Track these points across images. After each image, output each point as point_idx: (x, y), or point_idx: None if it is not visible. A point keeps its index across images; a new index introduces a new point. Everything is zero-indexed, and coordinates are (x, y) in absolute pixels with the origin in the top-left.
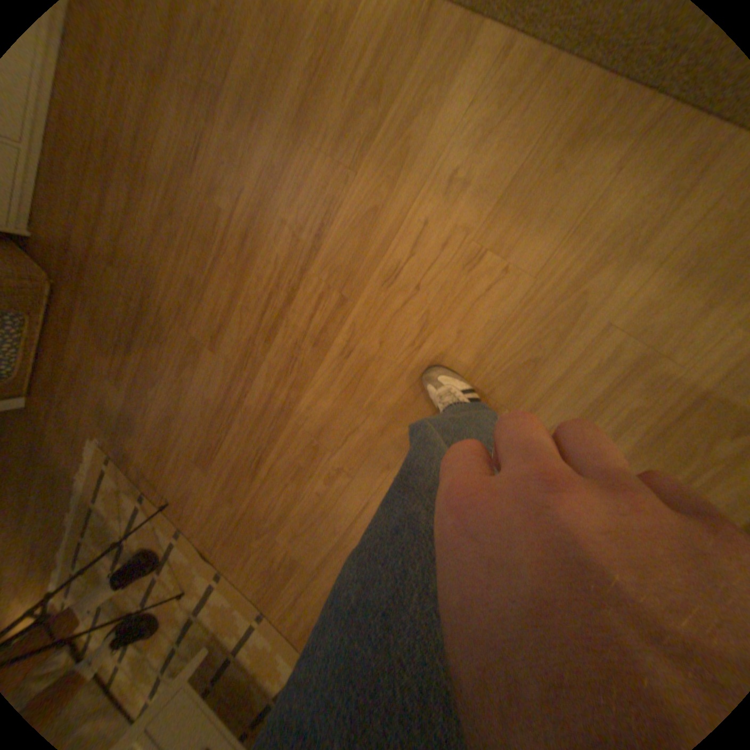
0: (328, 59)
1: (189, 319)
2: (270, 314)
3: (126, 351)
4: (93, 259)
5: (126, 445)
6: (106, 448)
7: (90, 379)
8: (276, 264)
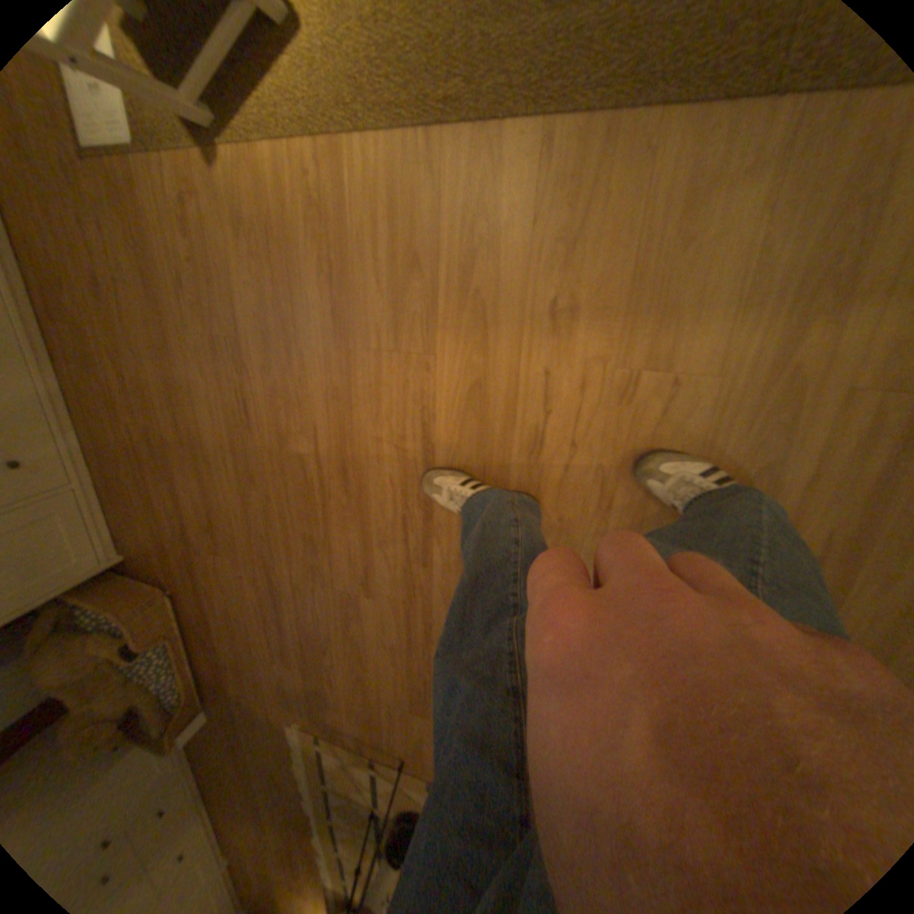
0: (336, 249)
1: (326, 574)
2: (412, 535)
3: (277, 628)
4: (195, 555)
5: (326, 717)
6: (308, 727)
7: (256, 668)
8: (392, 483)
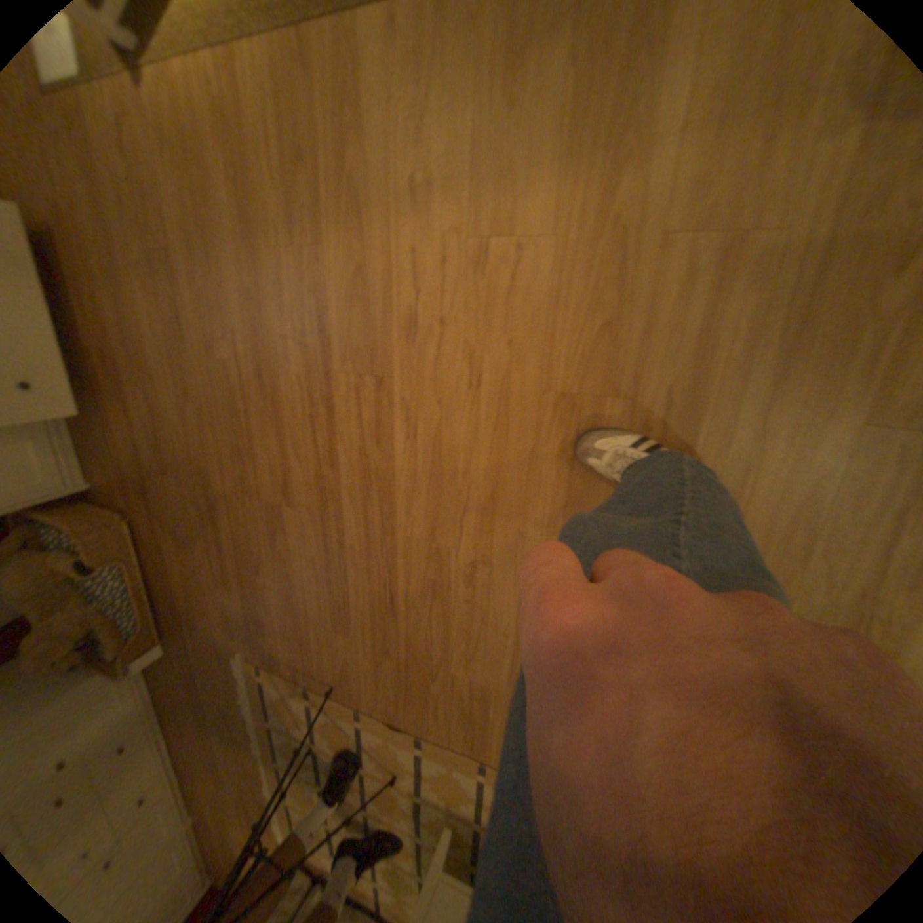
0: (239, 151)
1: (254, 483)
2: (320, 434)
3: (217, 548)
4: (147, 475)
5: (264, 643)
6: (249, 655)
7: (202, 594)
8: (300, 381)
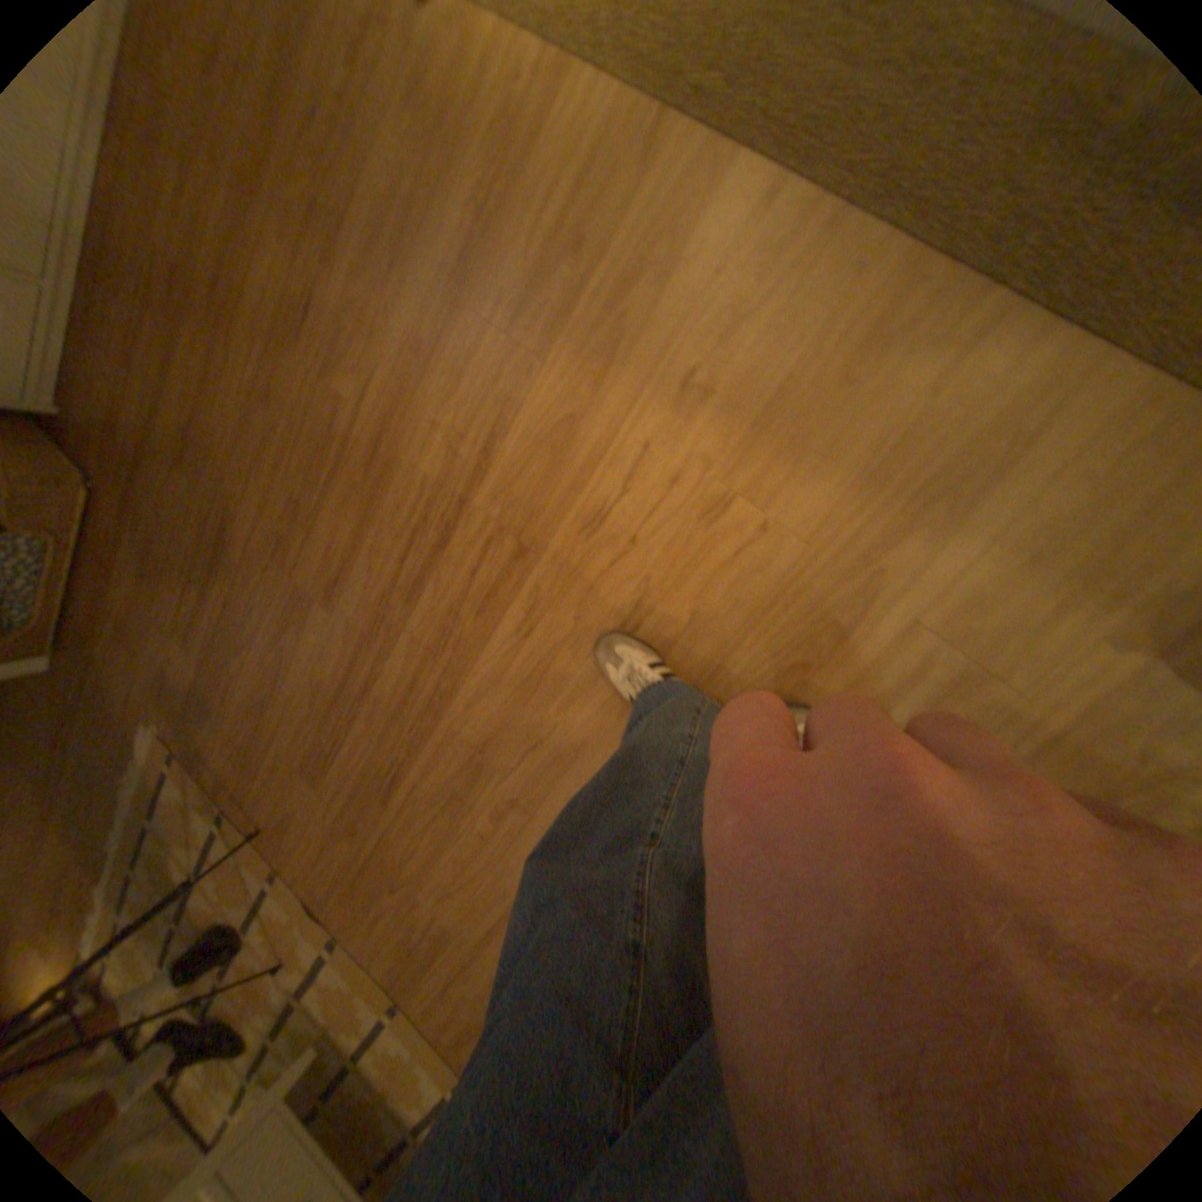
0: (506, 185)
1: (293, 558)
2: (413, 561)
3: (198, 597)
4: (151, 456)
5: (197, 737)
6: (168, 739)
7: (145, 635)
8: (424, 488)
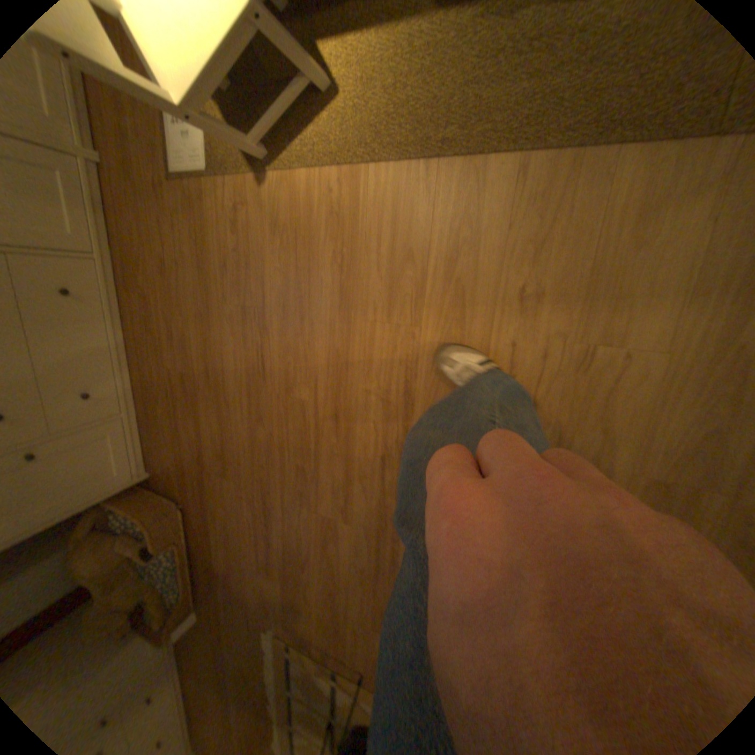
0: (349, 246)
1: (314, 501)
2: (390, 473)
3: (266, 545)
4: (208, 478)
5: (299, 629)
6: (282, 636)
7: (244, 579)
8: (377, 428)
